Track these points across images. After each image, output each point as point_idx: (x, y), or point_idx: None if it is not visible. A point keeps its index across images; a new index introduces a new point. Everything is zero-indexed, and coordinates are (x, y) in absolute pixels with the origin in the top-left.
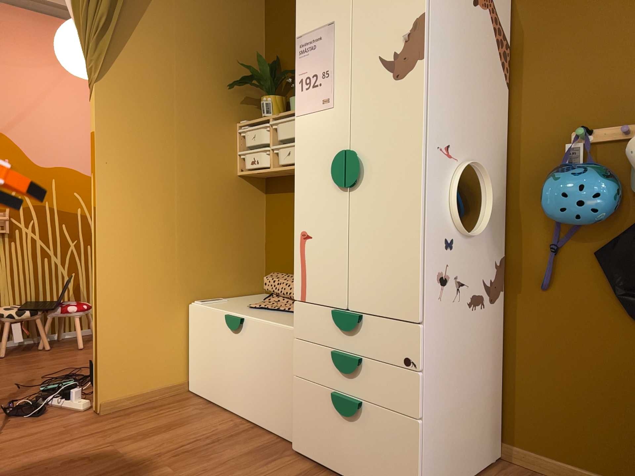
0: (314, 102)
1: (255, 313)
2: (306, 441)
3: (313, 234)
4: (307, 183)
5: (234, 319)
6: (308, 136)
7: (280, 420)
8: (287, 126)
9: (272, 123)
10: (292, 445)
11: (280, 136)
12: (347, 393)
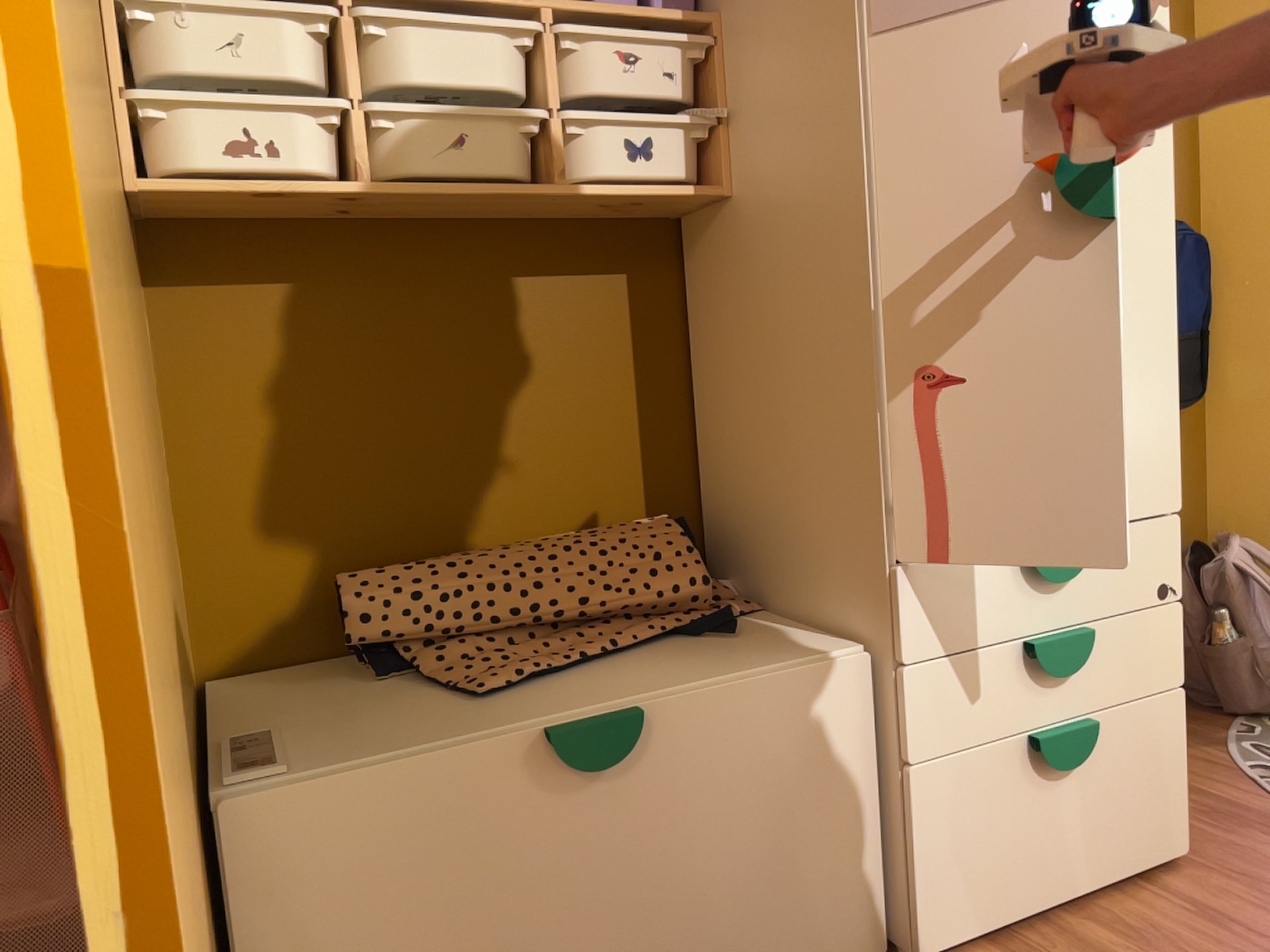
0: (934, 12)
1: (595, 691)
2: (962, 902)
3: (952, 372)
4: (927, 235)
5: (608, 728)
6: (920, 104)
7: (824, 930)
8: (443, 43)
9: (369, 14)
10: (922, 945)
11: (401, 73)
12: (1061, 718)
